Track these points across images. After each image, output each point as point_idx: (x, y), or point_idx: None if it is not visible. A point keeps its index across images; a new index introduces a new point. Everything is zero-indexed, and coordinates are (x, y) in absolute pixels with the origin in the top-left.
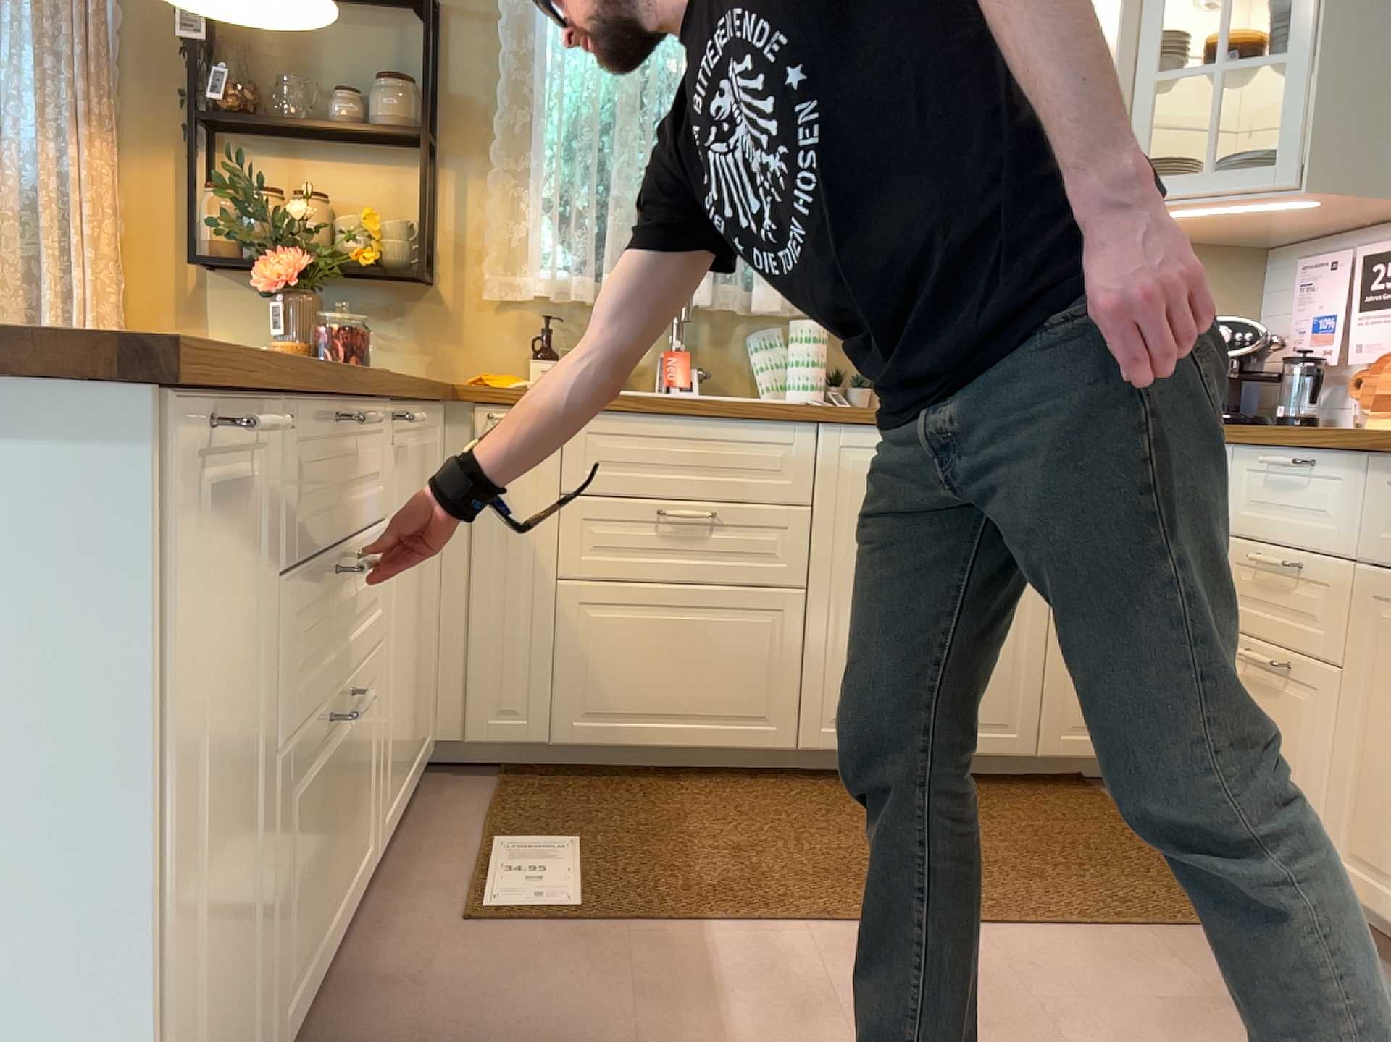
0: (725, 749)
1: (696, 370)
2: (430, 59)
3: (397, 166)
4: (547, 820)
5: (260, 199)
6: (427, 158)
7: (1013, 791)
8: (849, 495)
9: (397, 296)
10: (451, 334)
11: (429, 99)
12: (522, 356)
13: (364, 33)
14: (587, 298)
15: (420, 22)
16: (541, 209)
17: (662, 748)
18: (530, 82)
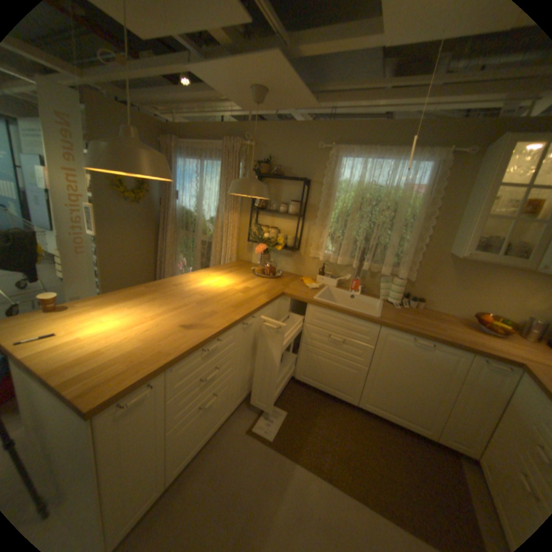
0: (338, 398)
1: (360, 287)
2: (302, 197)
3: (294, 221)
4: (285, 402)
5: (259, 231)
6: (298, 222)
7: (426, 448)
8: (387, 348)
9: (290, 252)
10: (301, 263)
11: (300, 207)
12: (317, 271)
13: (291, 187)
14: (334, 261)
15: (304, 184)
16: (326, 236)
17: (321, 390)
18: (329, 201)
